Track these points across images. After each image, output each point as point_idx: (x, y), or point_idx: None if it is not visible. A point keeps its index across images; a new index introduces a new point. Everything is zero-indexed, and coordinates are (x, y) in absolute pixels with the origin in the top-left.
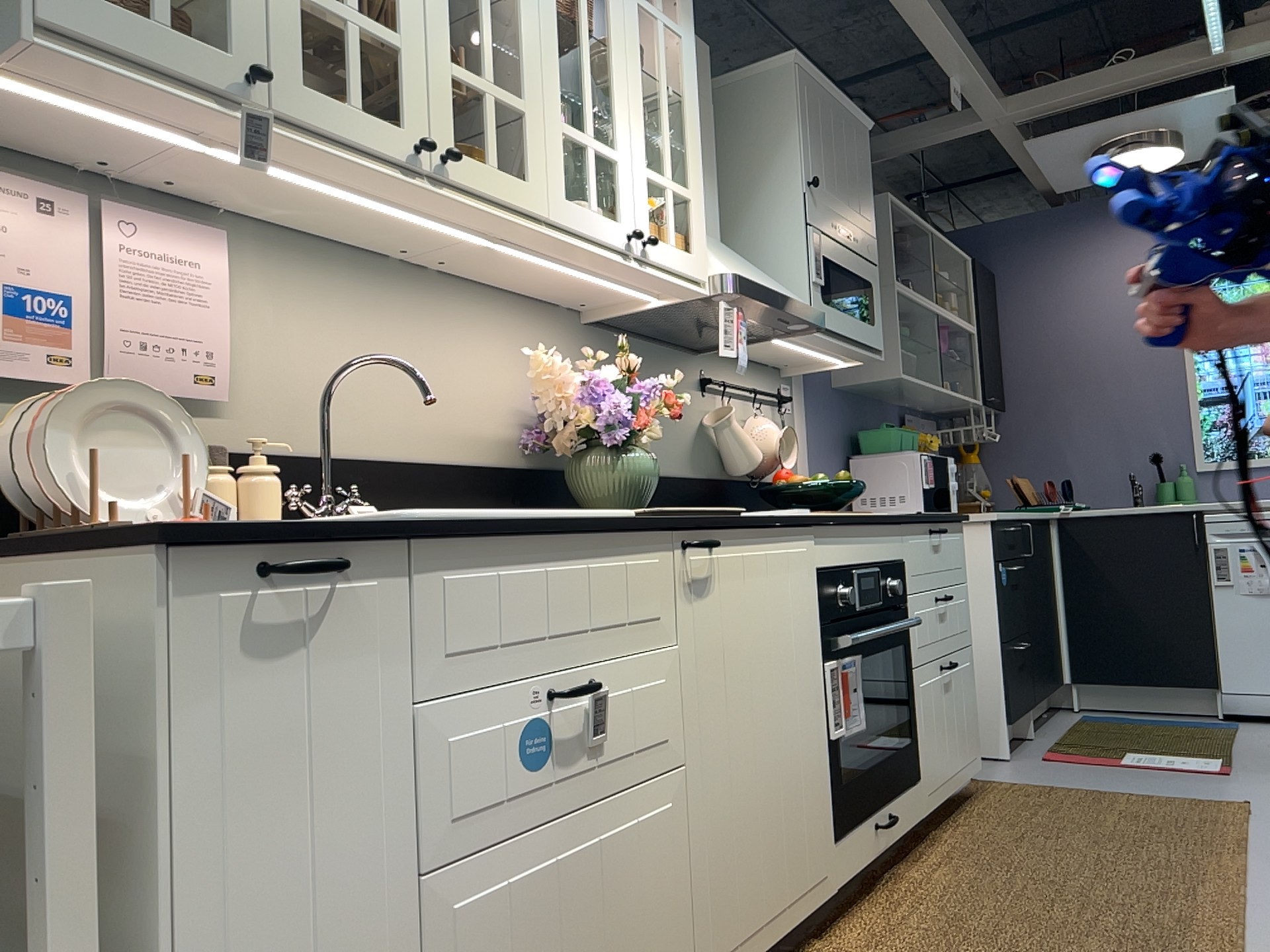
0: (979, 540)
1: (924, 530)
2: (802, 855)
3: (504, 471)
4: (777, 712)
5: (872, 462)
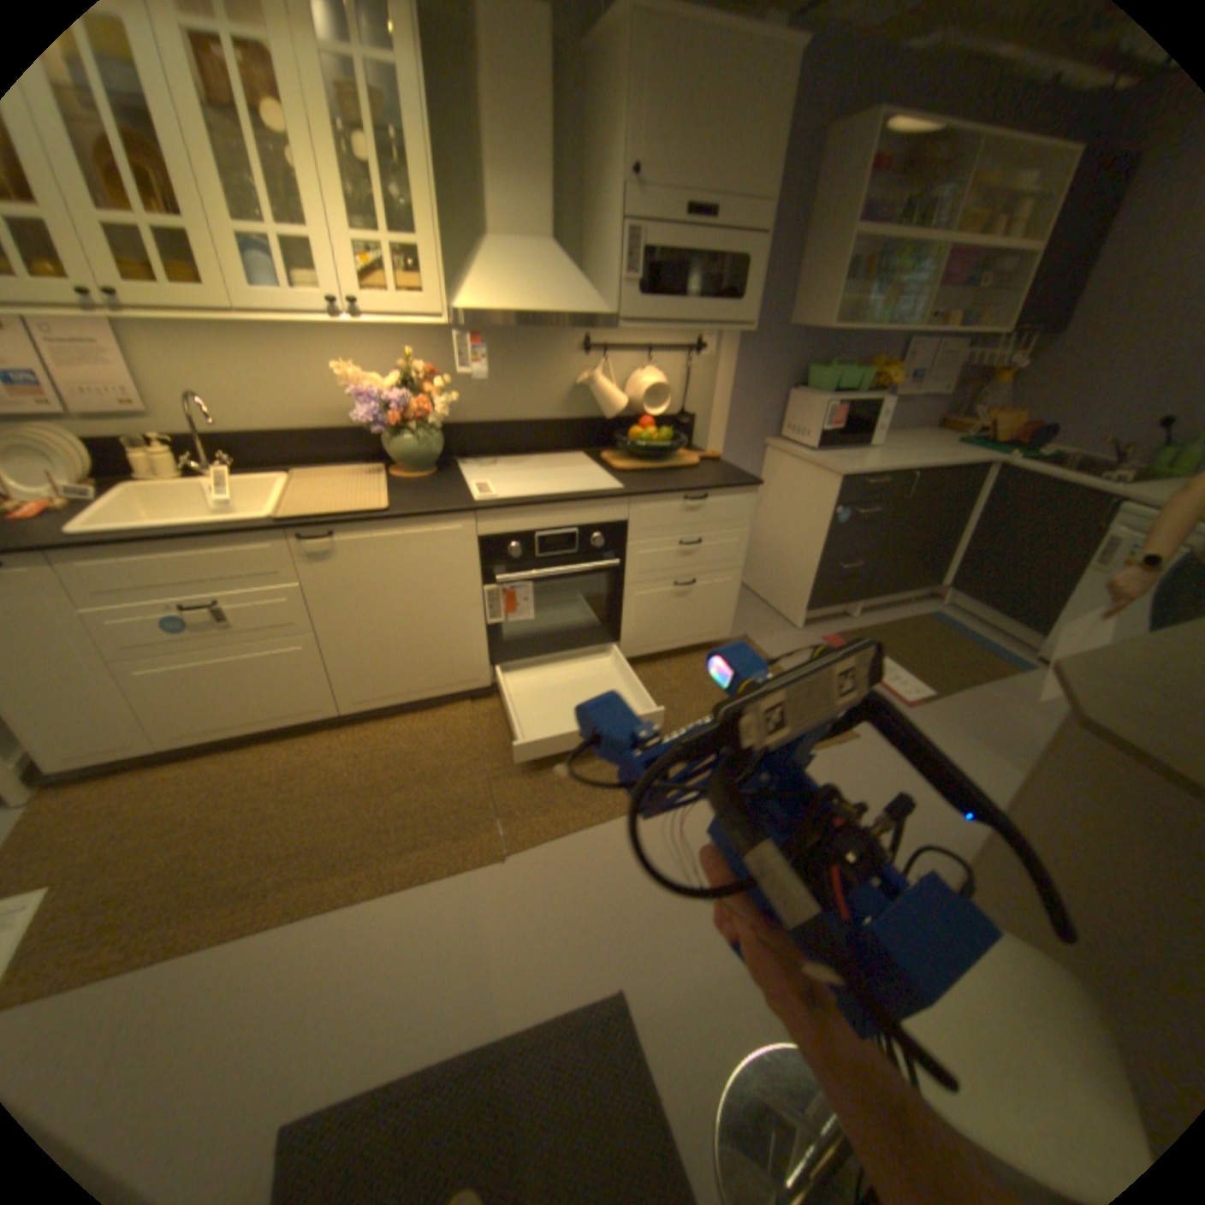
0: (831, 487)
1: (669, 501)
2: (447, 672)
3: (362, 433)
4: (418, 613)
5: (802, 397)
